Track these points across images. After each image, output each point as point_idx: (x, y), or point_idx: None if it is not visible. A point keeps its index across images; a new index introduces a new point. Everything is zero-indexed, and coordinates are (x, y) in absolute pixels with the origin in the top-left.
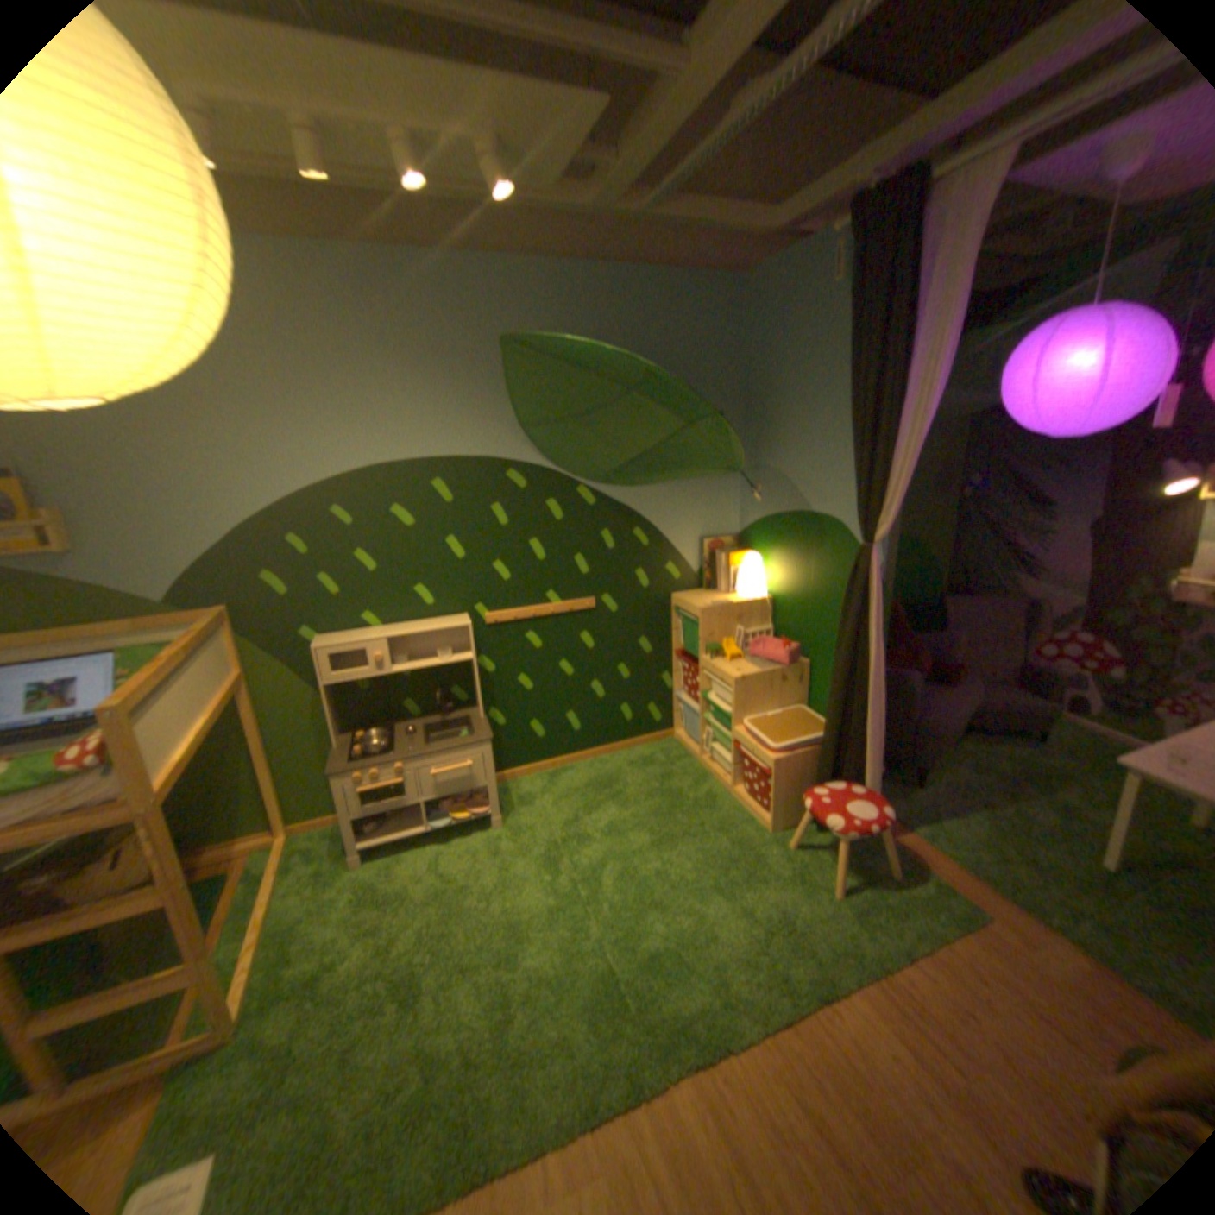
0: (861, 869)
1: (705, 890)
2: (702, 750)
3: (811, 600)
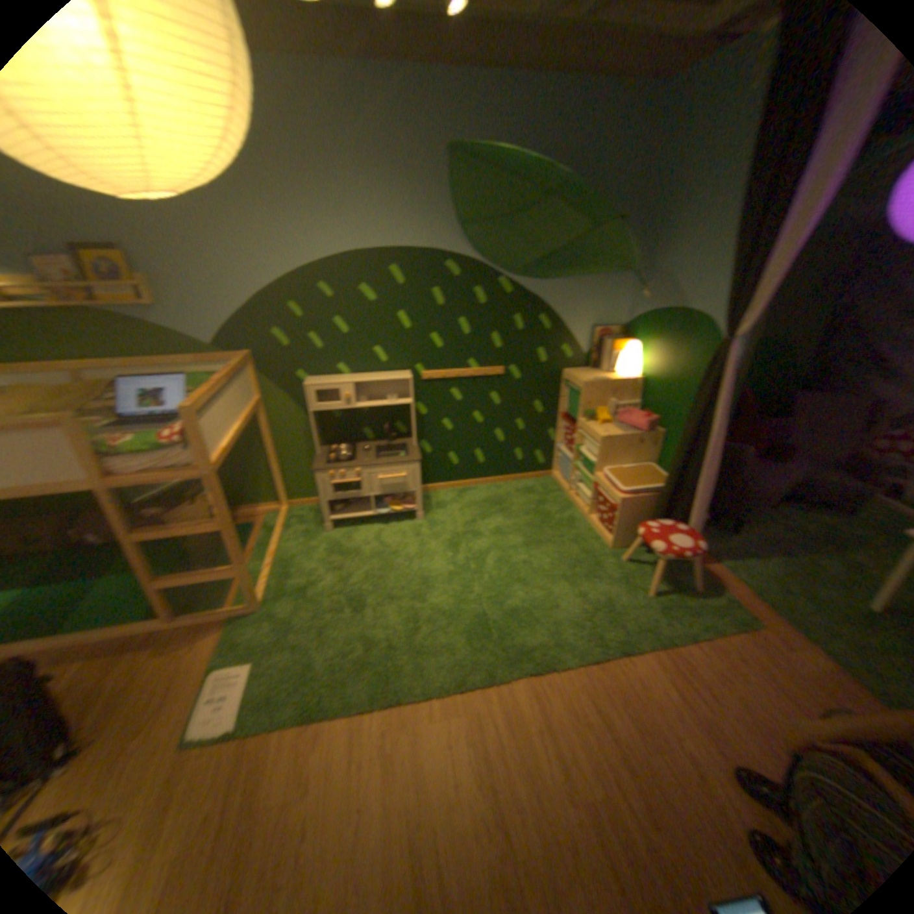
0: (674, 581)
1: (556, 577)
2: (571, 487)
3: (676, 382)
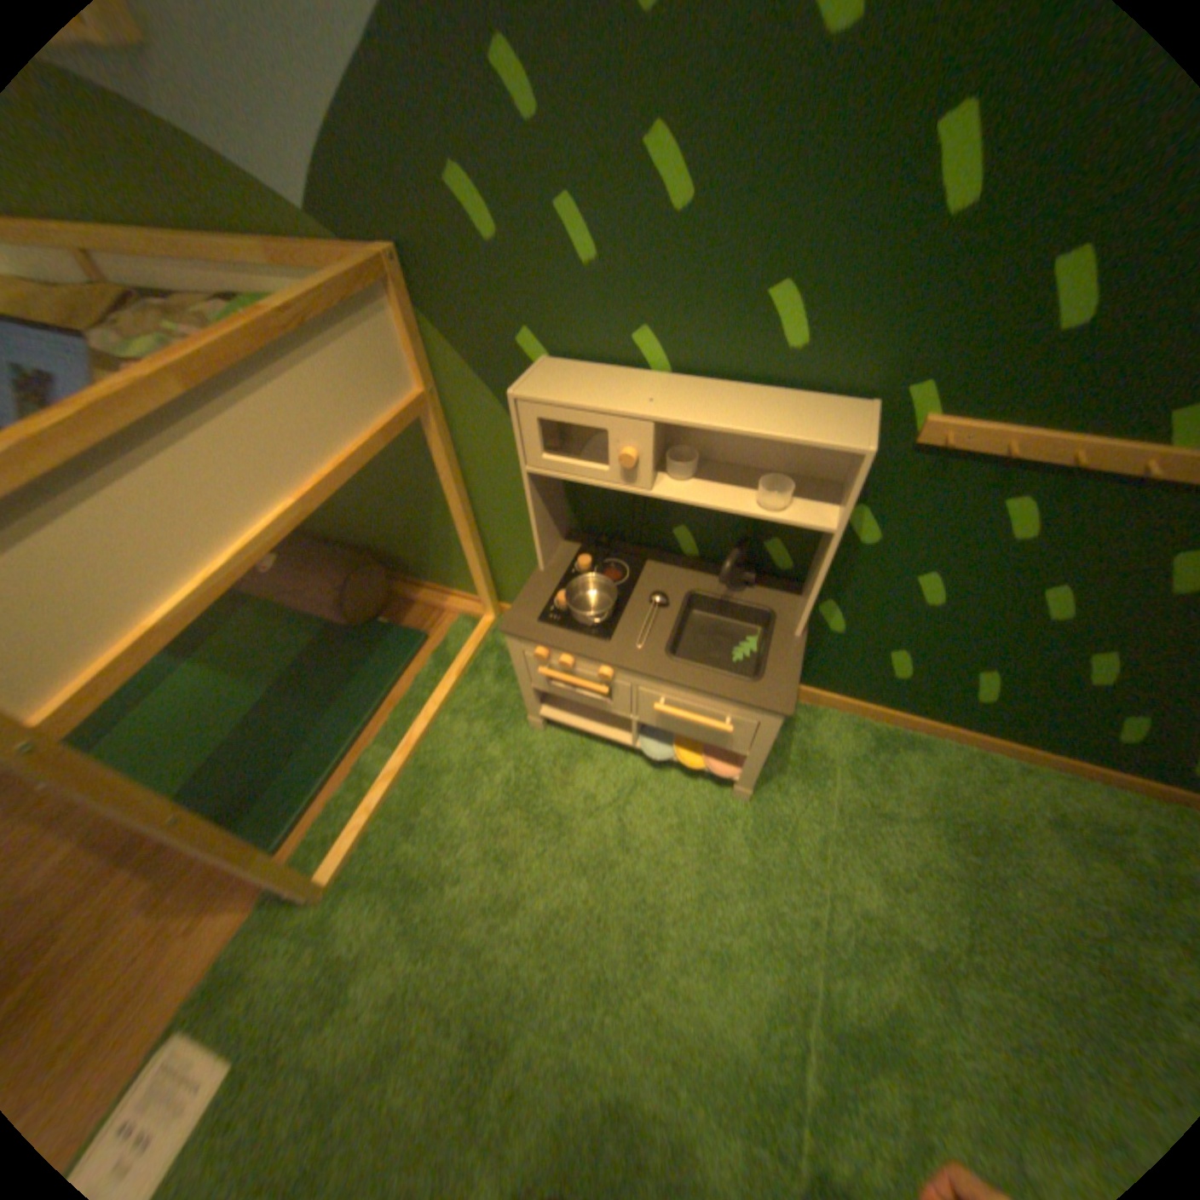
0: None
1: None
2: None
3: None
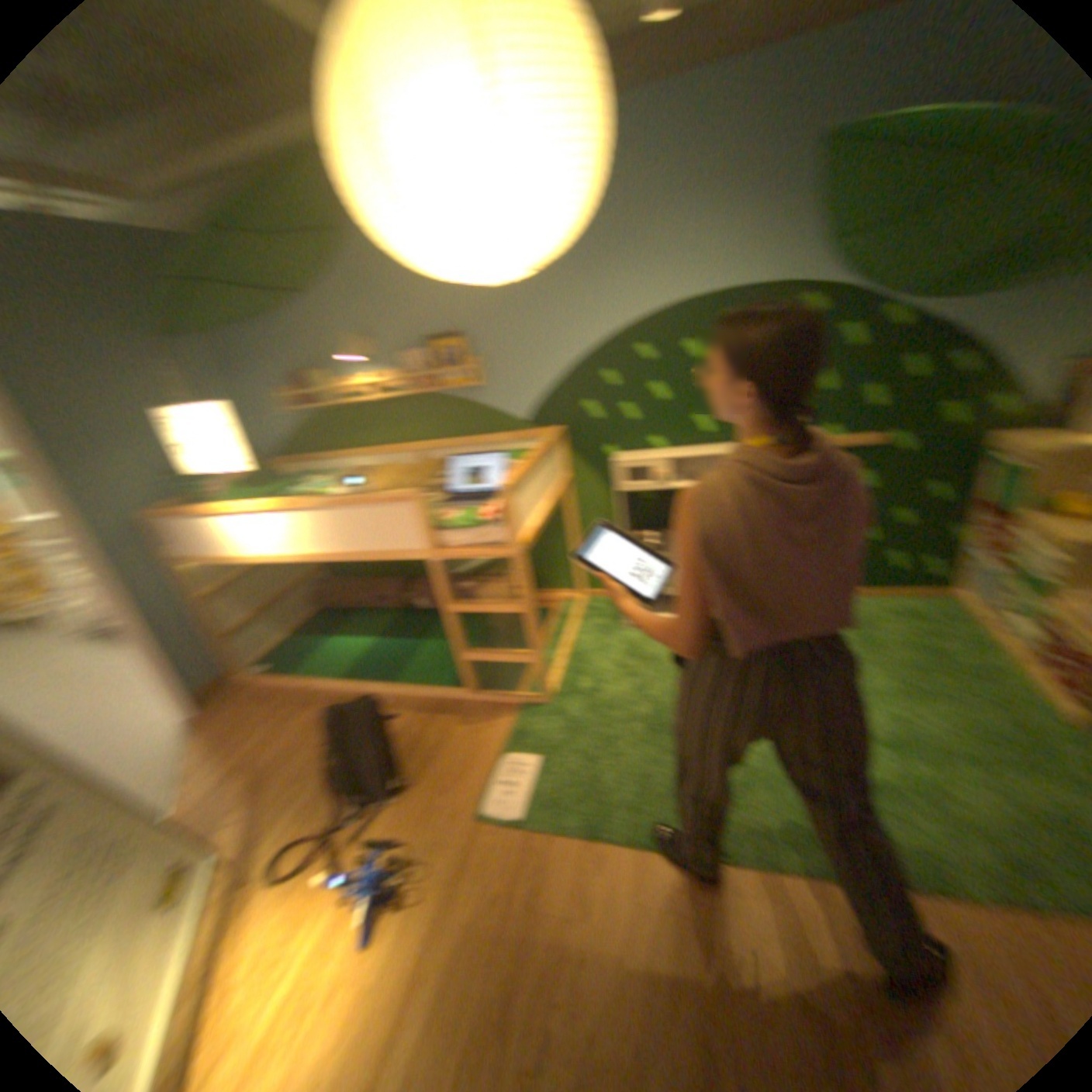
0: None
1: (954, 752)
2: (993, 618)
3: None
